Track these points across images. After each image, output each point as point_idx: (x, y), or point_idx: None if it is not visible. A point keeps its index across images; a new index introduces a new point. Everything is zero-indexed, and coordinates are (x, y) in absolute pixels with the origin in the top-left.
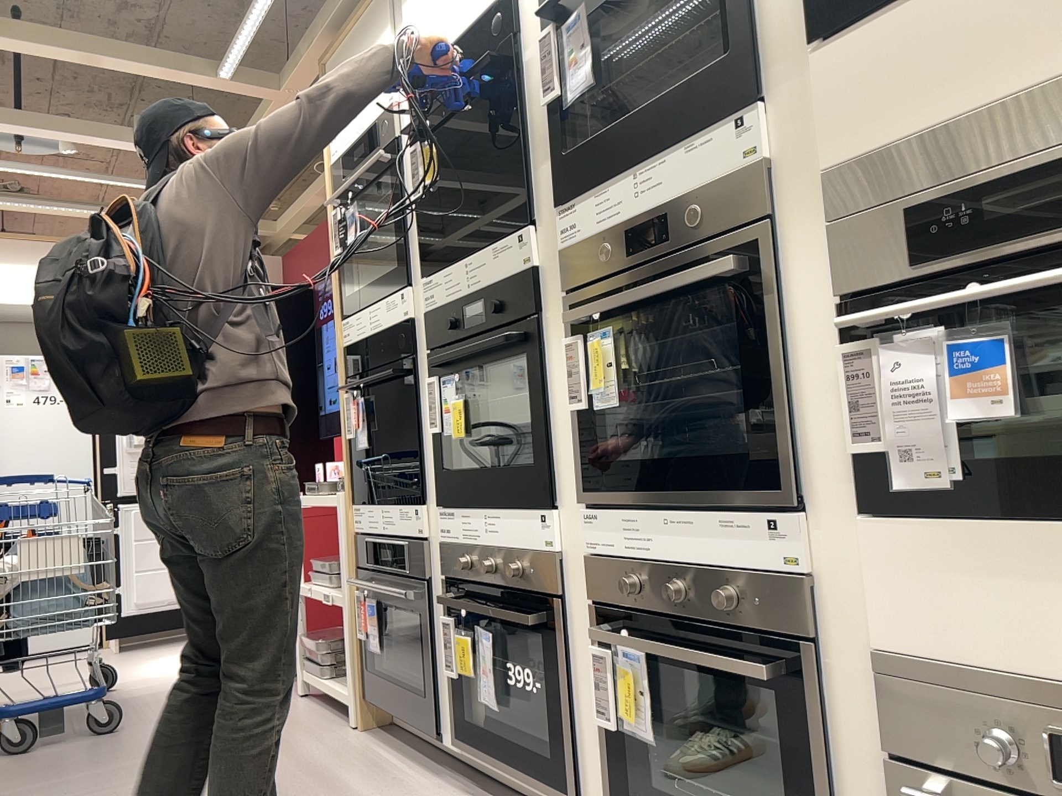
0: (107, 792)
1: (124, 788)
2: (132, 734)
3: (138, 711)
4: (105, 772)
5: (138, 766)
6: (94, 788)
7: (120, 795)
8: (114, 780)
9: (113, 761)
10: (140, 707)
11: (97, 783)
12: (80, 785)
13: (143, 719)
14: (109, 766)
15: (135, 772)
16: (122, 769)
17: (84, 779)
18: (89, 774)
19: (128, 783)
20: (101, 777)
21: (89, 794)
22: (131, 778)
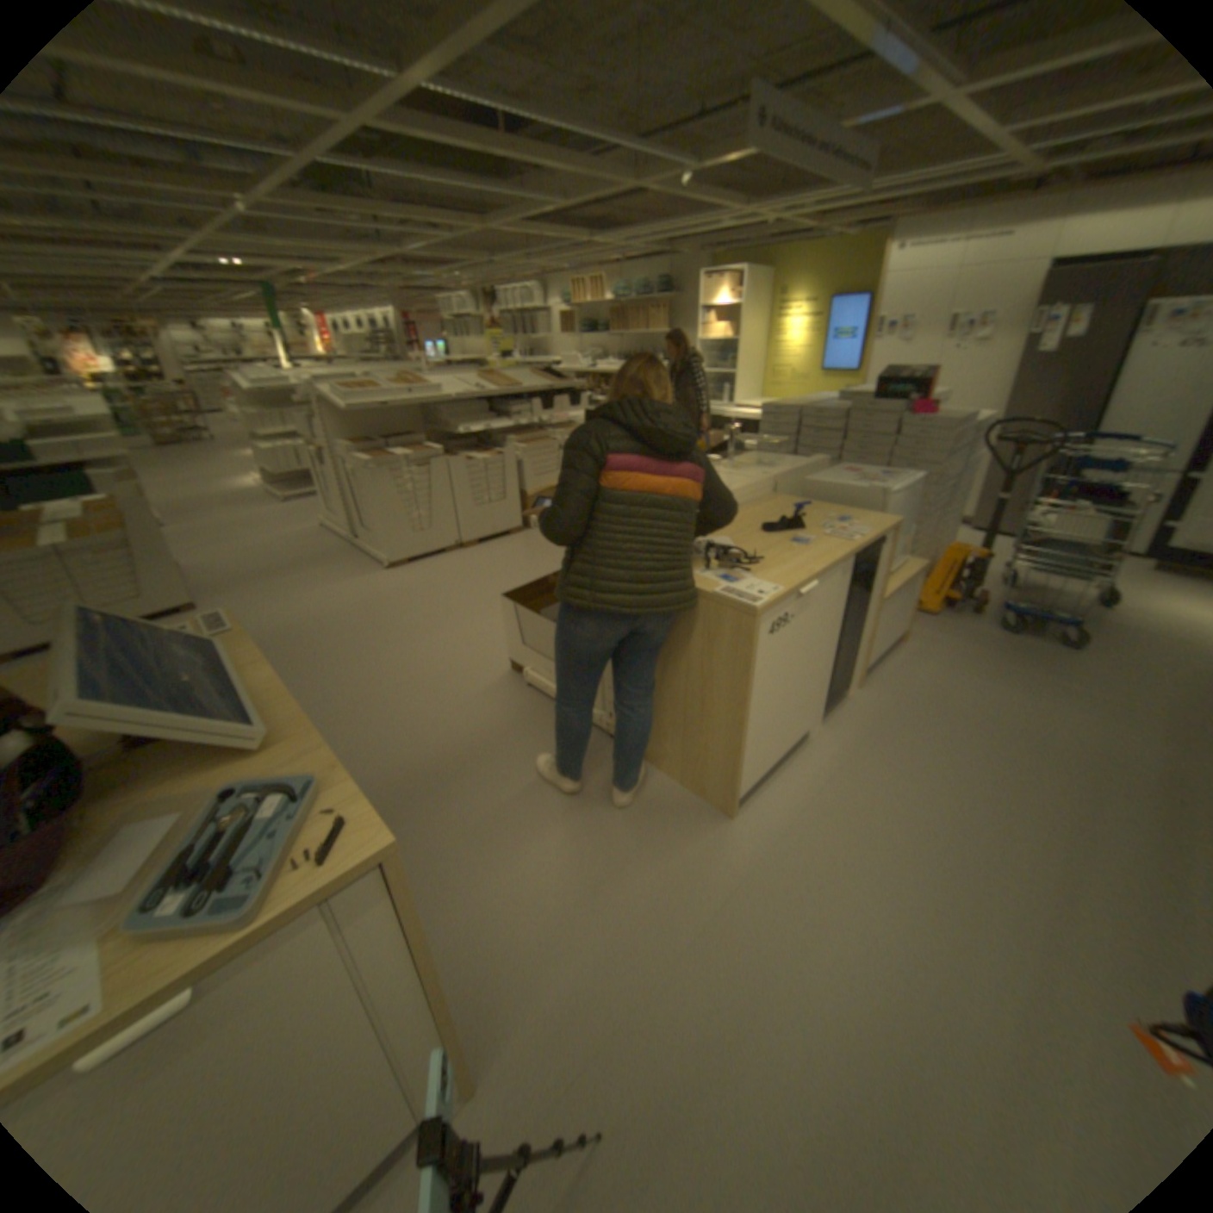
0: (1031, 699)
1: (1042, 705)
2: (1086, 664)
3: (1109, 644)
4: (1043, 684)
5: (1065, 694)
6: (1026, 692)
7: (1036, 708)
8: (1043, 694)
9: (1054, 678)
10: (1113, 642)
11: (1032, 689)
12: (1021, 684)
13: (1105, 655)
14: (1049, 681)
15: (1059, 696)
16: (1054, 688)
17: (1027, 681)
18: (1033, 679)
19: (1048, 702)
20: (1038, 686)
21: (1020, 694)
22: (1054, 699)
